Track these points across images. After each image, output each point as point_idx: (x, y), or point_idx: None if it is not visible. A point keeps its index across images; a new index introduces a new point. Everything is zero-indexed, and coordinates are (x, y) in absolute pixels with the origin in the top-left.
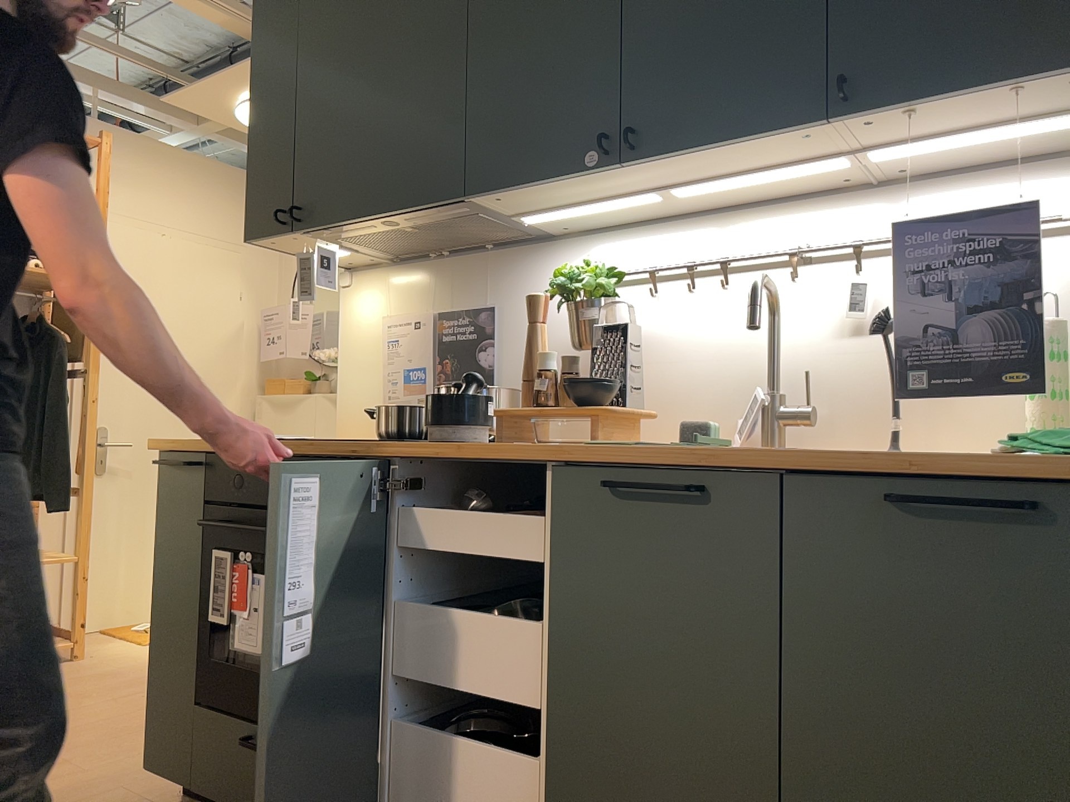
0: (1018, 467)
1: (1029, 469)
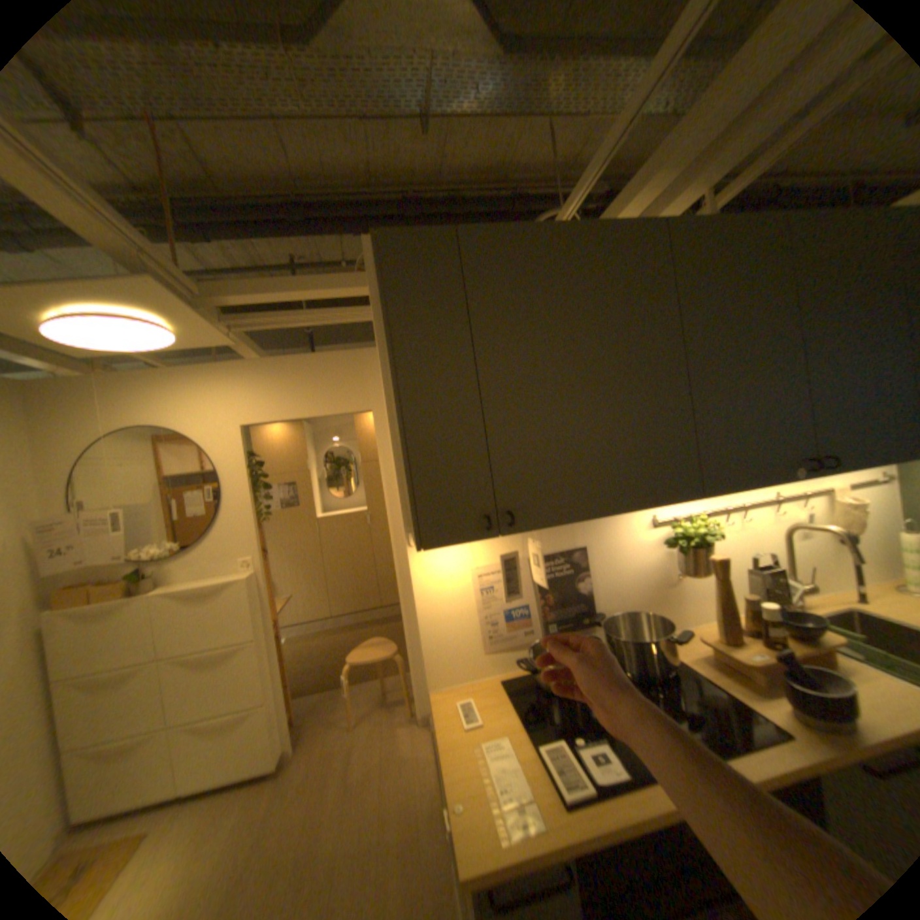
0: None
1: None
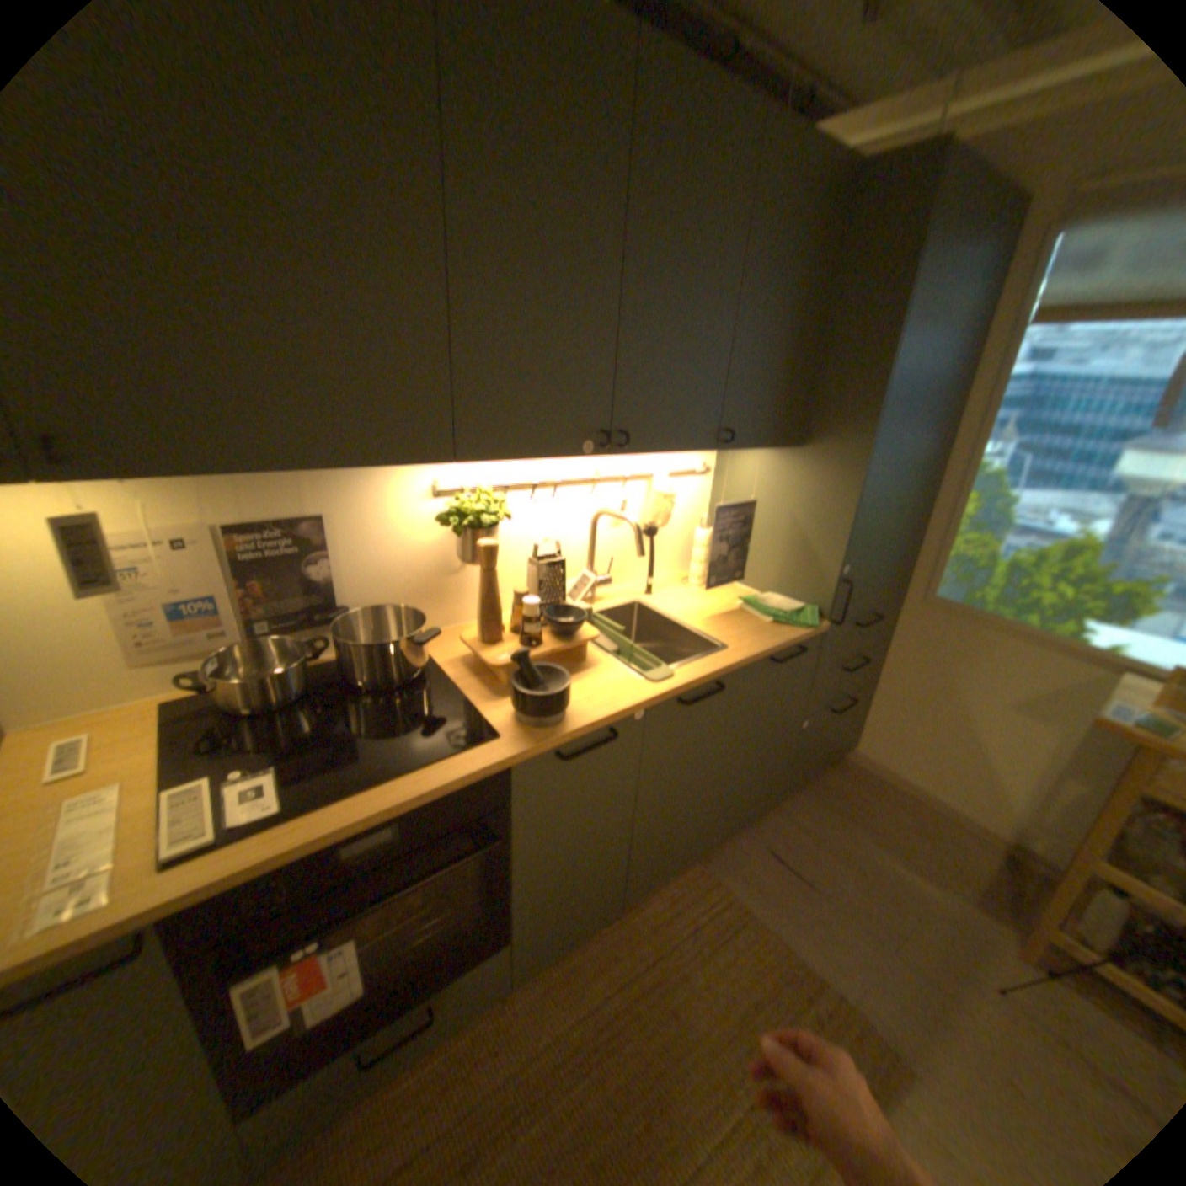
0: (803, 639)
1: (797, 636)
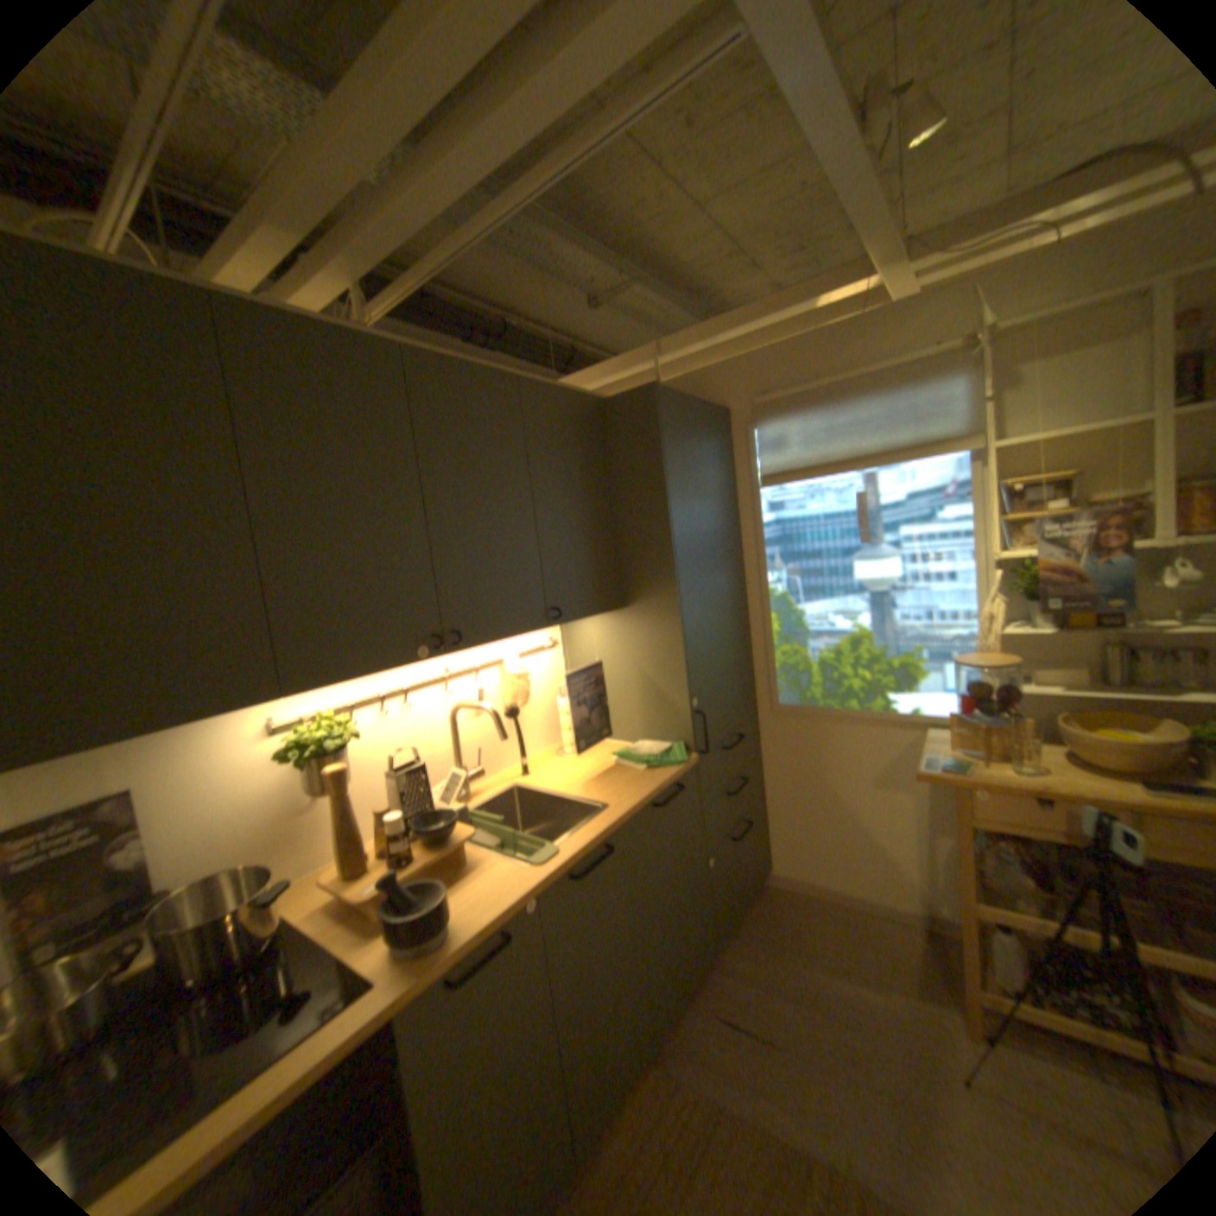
0: (677, 777)
1: (671, 775)
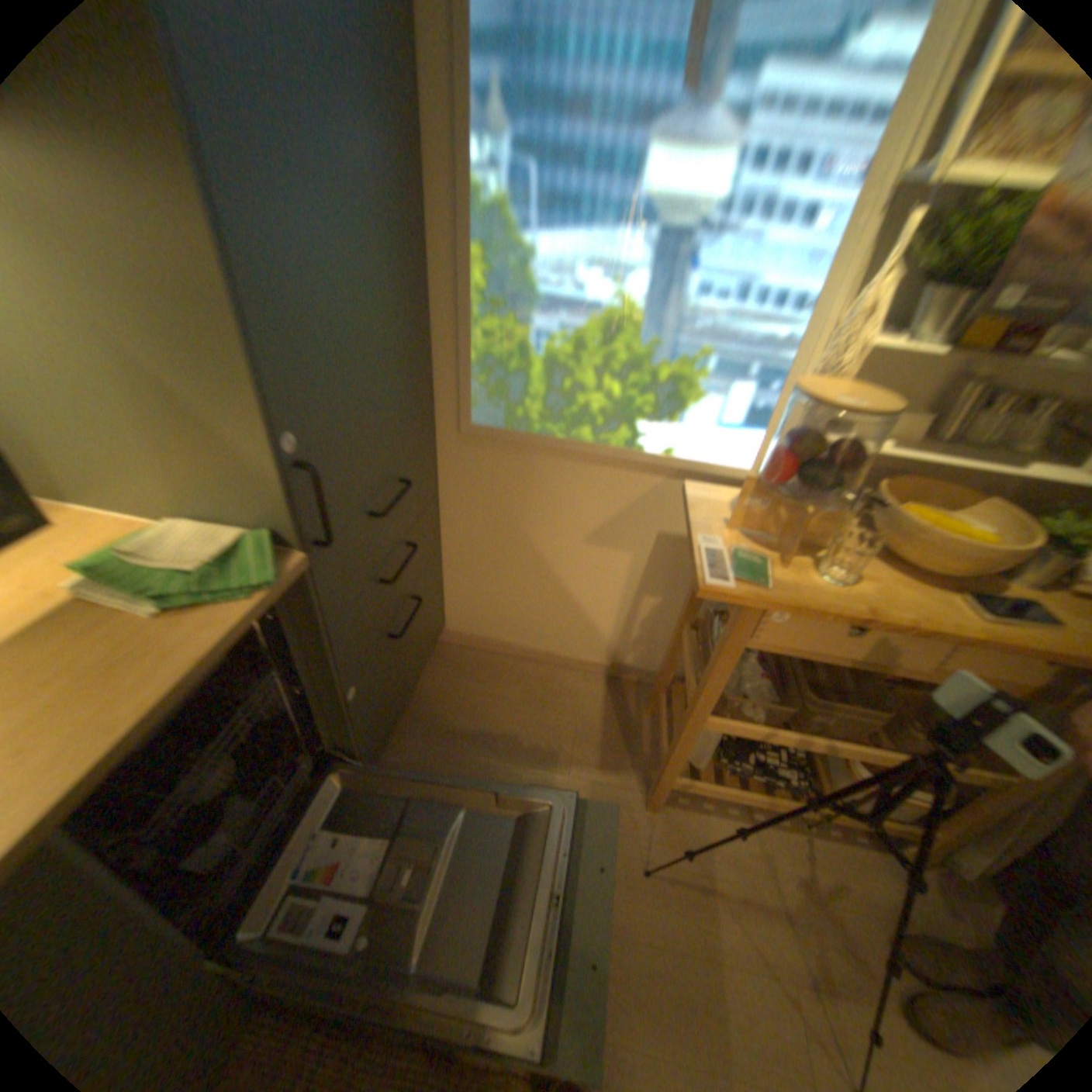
0: (242, 627)
1: (229, 619)
